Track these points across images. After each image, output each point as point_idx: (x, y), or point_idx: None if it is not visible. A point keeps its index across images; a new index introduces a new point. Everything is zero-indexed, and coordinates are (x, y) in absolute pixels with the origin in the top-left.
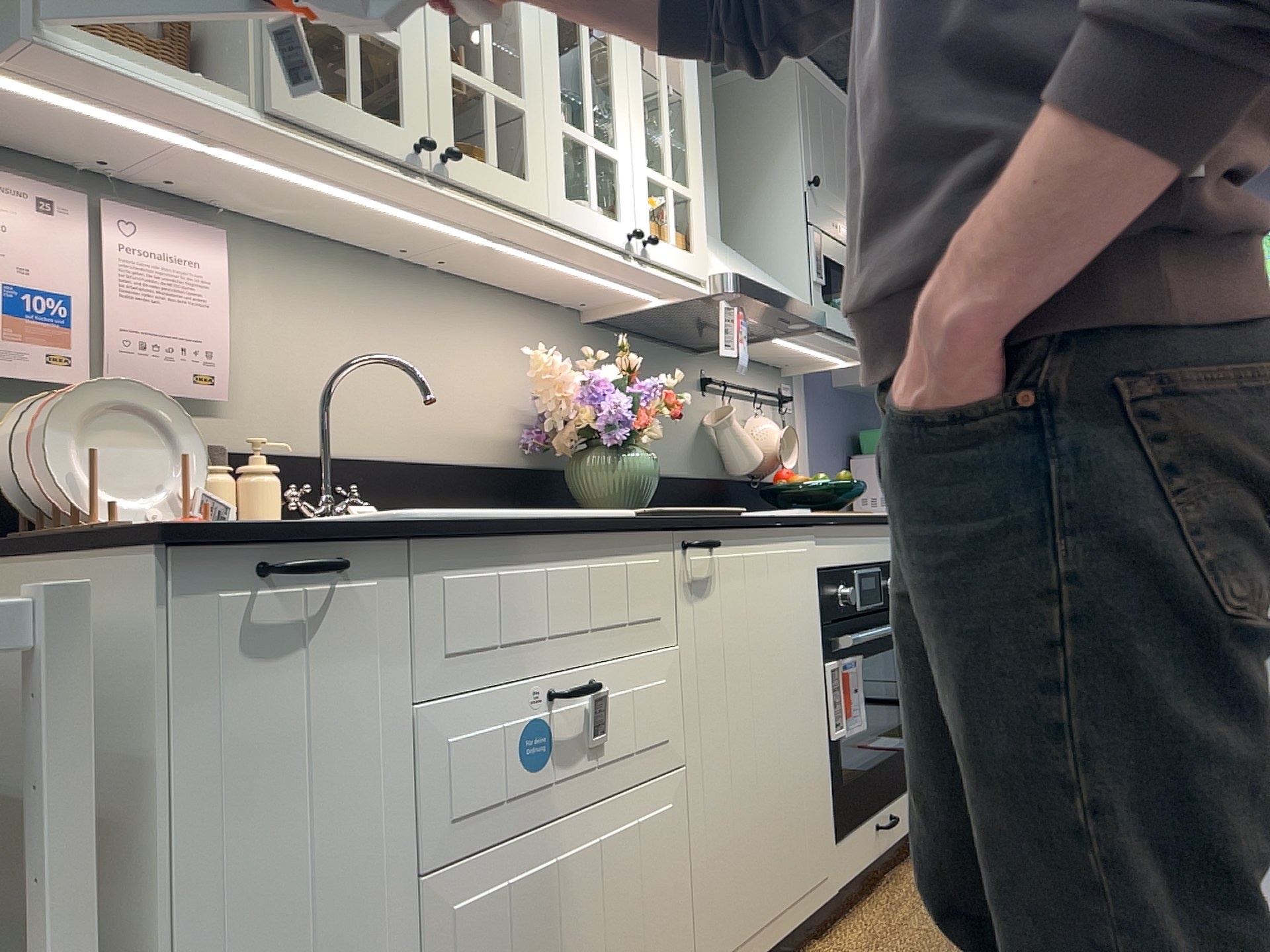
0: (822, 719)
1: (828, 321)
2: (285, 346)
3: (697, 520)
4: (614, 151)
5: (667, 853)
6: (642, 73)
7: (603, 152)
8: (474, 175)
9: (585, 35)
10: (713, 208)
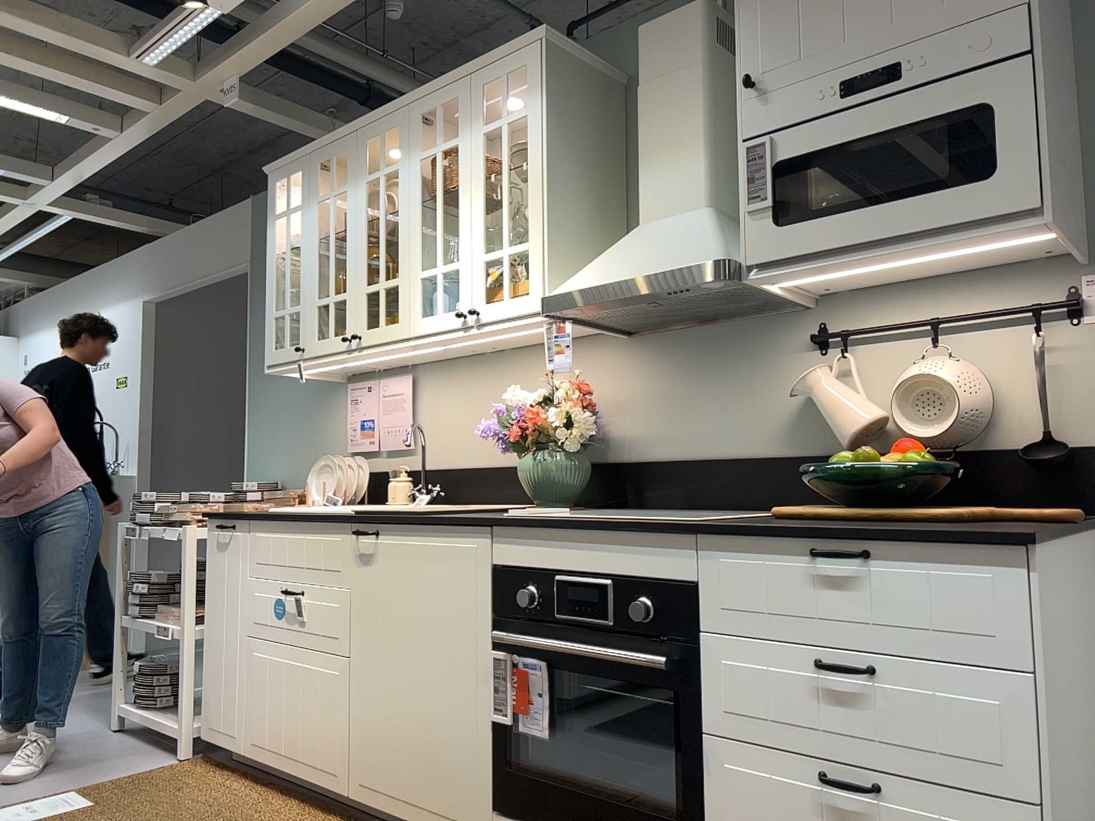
0: (481, 695)
1: (782, 249)
2: (437, 416)
3: (362, 517)
4: (454, 263)
5: (333, 696)
6: (482, 185)
7: (446, 269)
8: (371, 336)
9: (443, 198)
10: (686, 182)
